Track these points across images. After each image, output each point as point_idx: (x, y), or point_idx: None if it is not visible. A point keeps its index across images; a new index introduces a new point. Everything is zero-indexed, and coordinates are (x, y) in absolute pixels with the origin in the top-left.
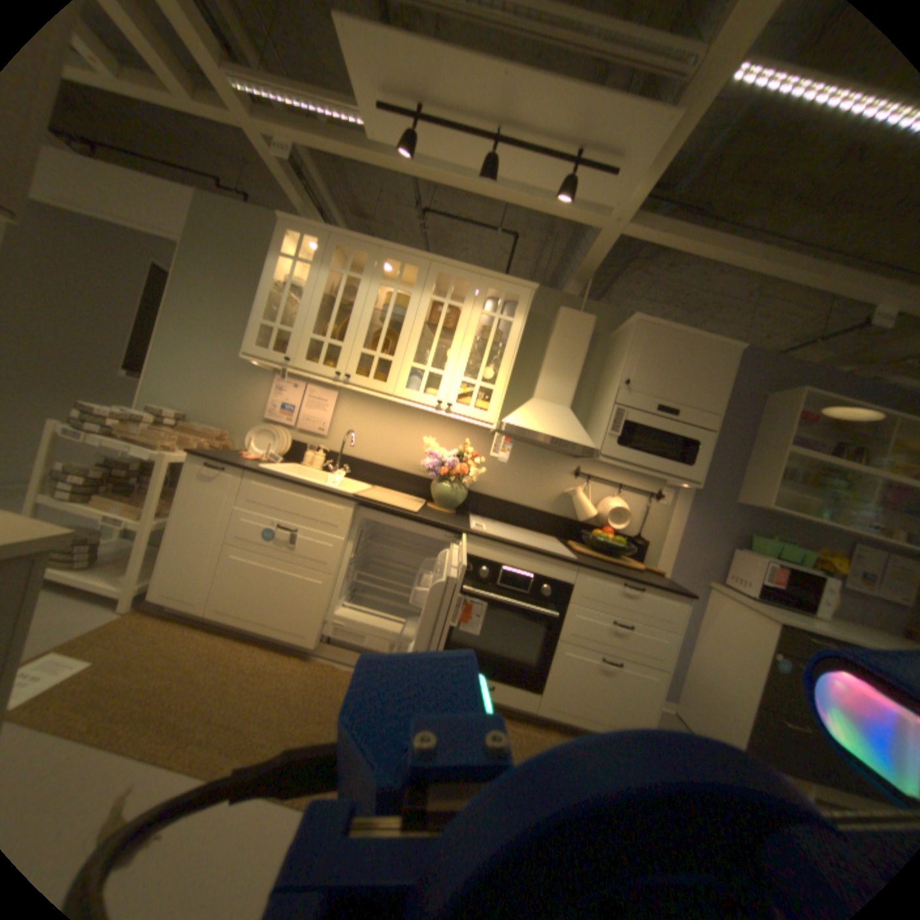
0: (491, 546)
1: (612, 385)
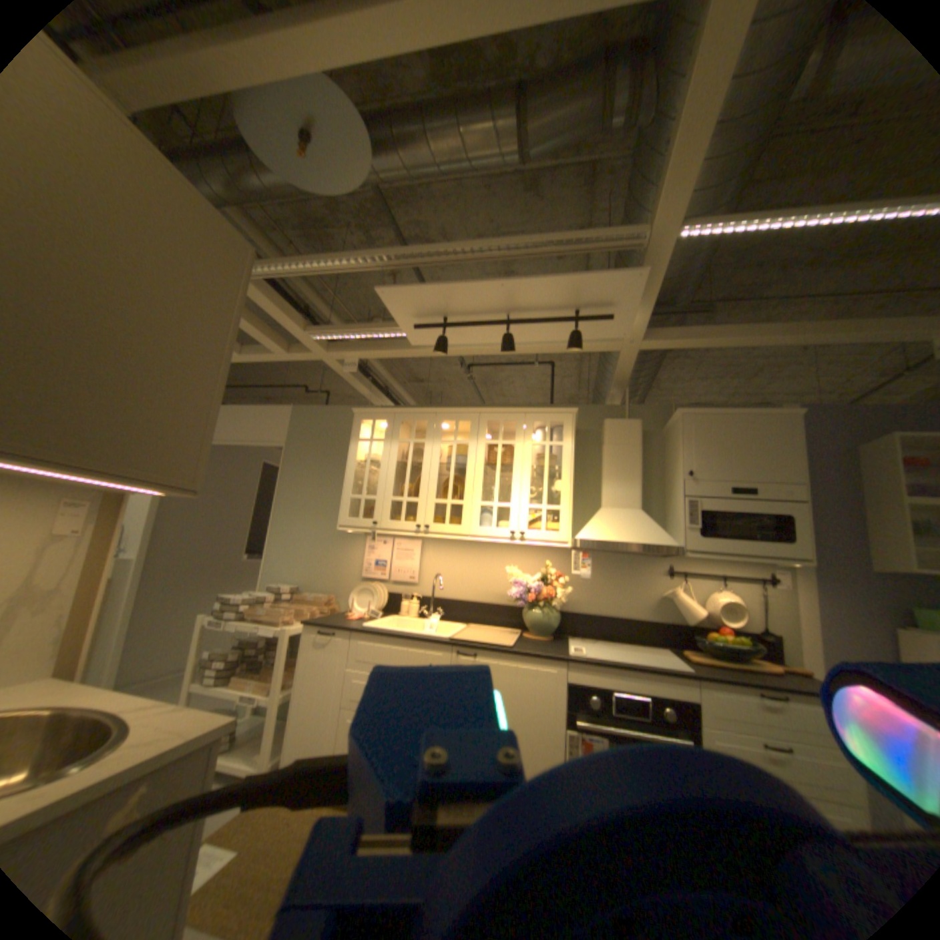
0: (597, 671)
1: (678, 477)
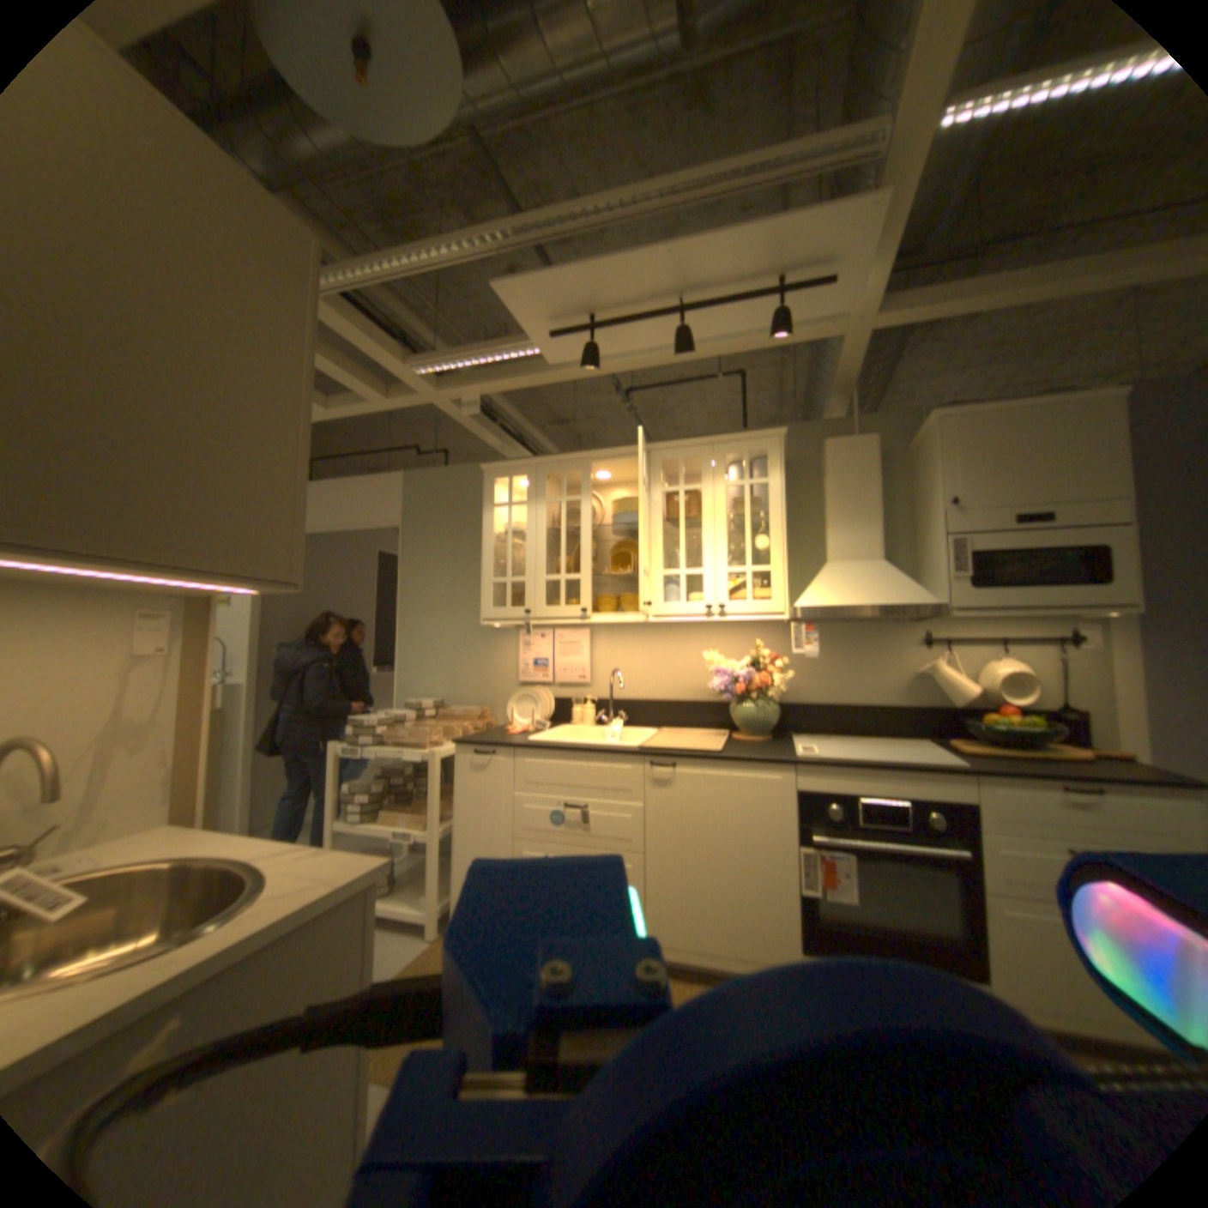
0: (834, 773)
1: (934, 510)
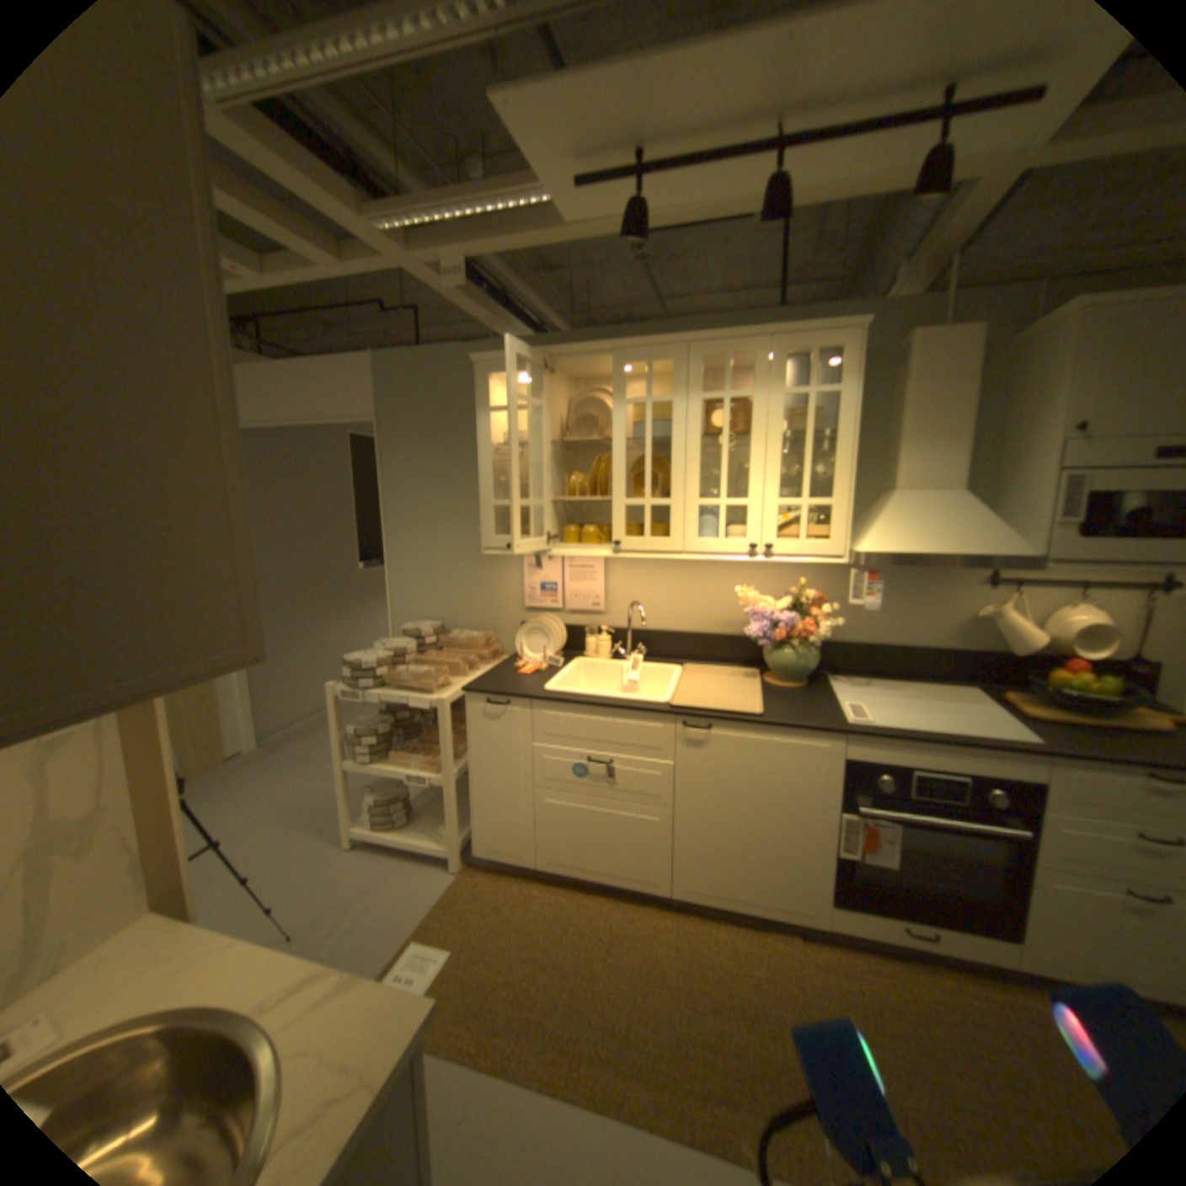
0: (893, 748)
1: (1050, 435)
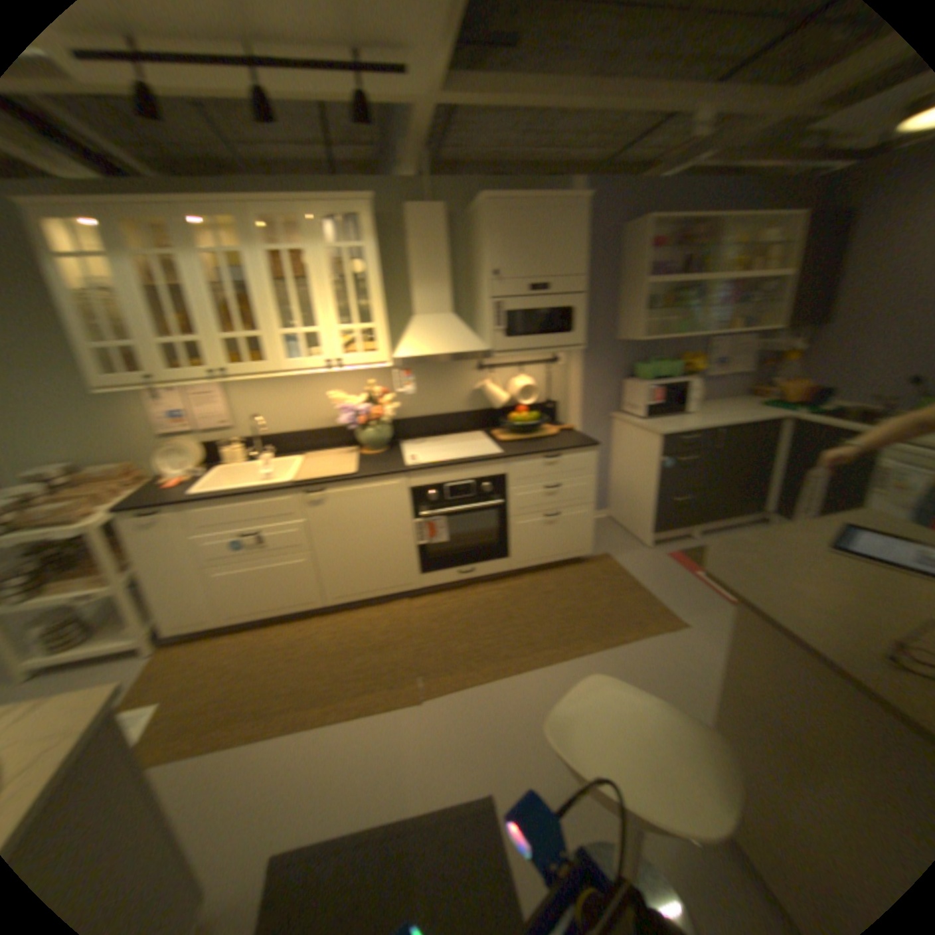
0: (429, 475)
1: (481, 278)
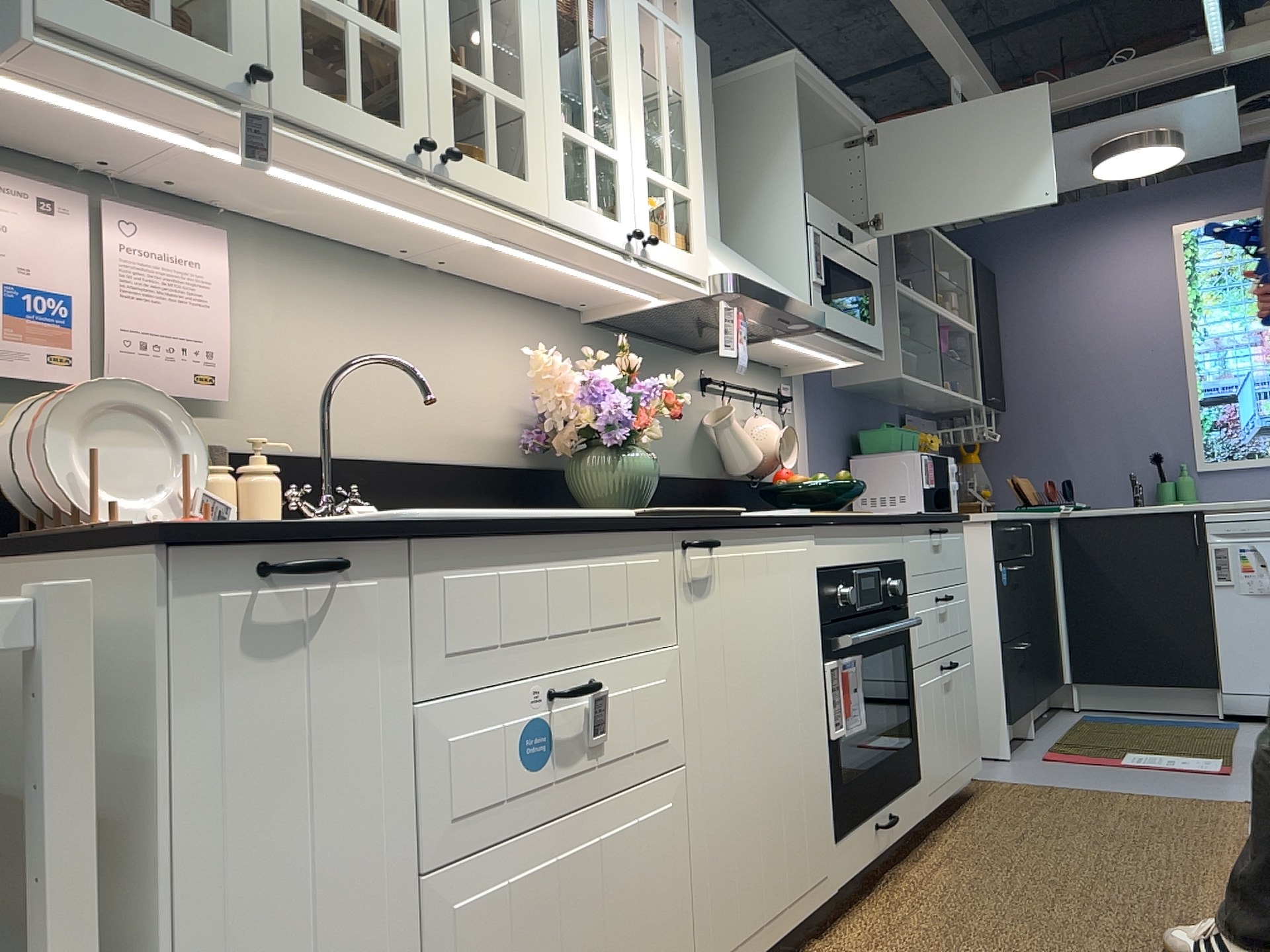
0: (840, 535)
1: (779, 190)
